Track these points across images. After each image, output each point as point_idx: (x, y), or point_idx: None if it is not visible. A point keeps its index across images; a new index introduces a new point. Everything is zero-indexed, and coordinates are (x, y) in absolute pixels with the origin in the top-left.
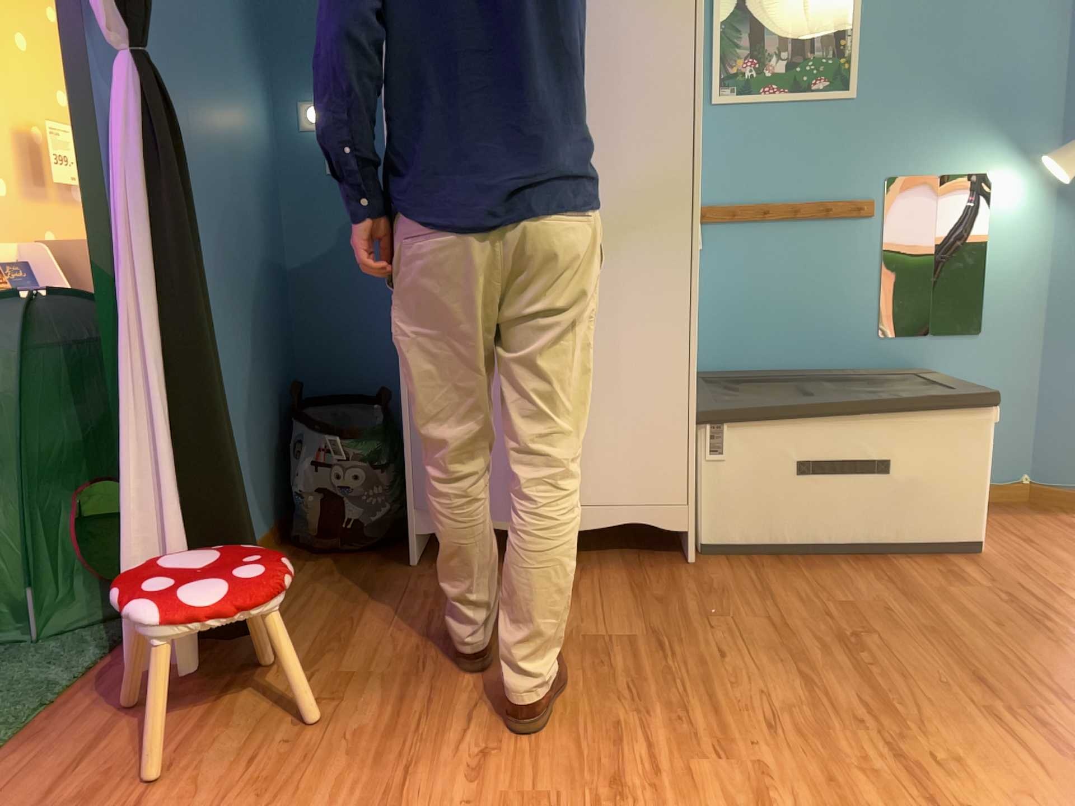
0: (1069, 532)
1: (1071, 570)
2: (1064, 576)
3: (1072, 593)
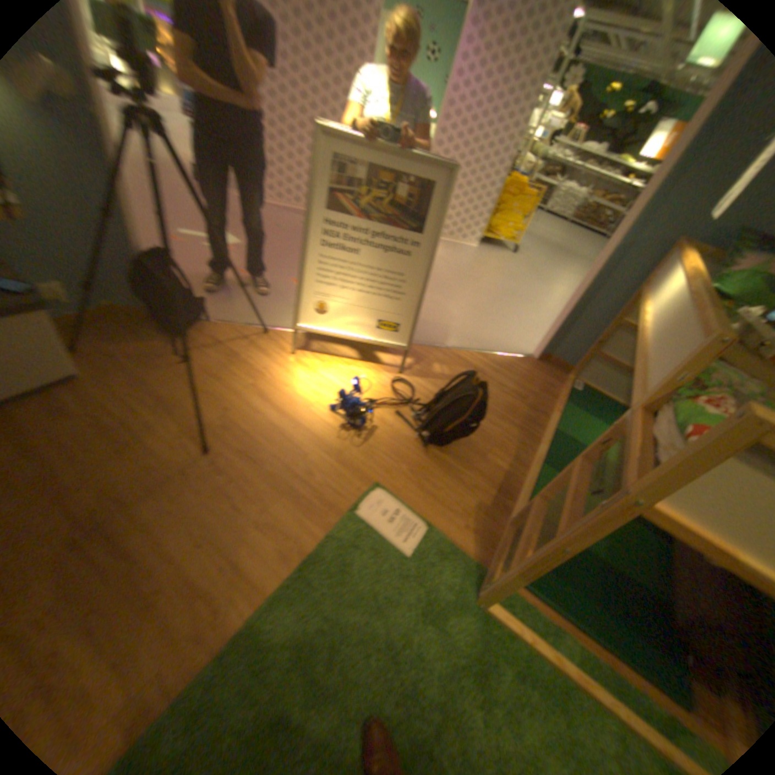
0: (136, 340)
1: (134, 378)
2: (130, 385)
3: (134, 400)
